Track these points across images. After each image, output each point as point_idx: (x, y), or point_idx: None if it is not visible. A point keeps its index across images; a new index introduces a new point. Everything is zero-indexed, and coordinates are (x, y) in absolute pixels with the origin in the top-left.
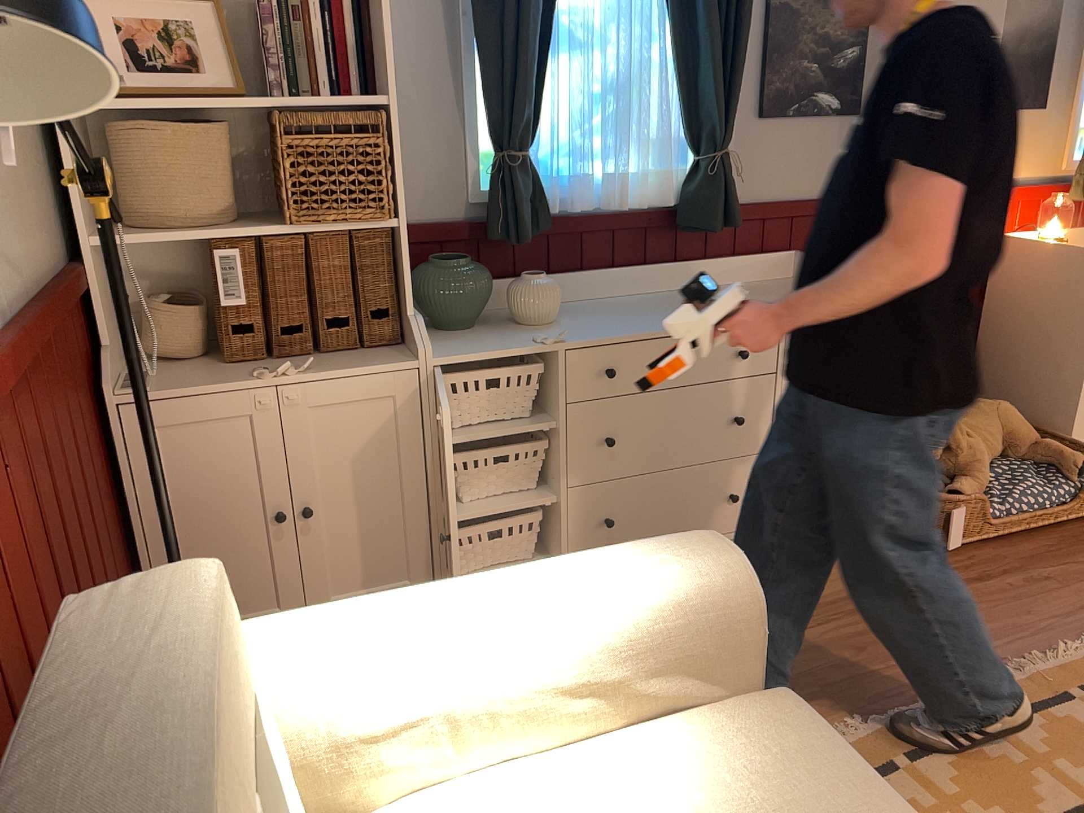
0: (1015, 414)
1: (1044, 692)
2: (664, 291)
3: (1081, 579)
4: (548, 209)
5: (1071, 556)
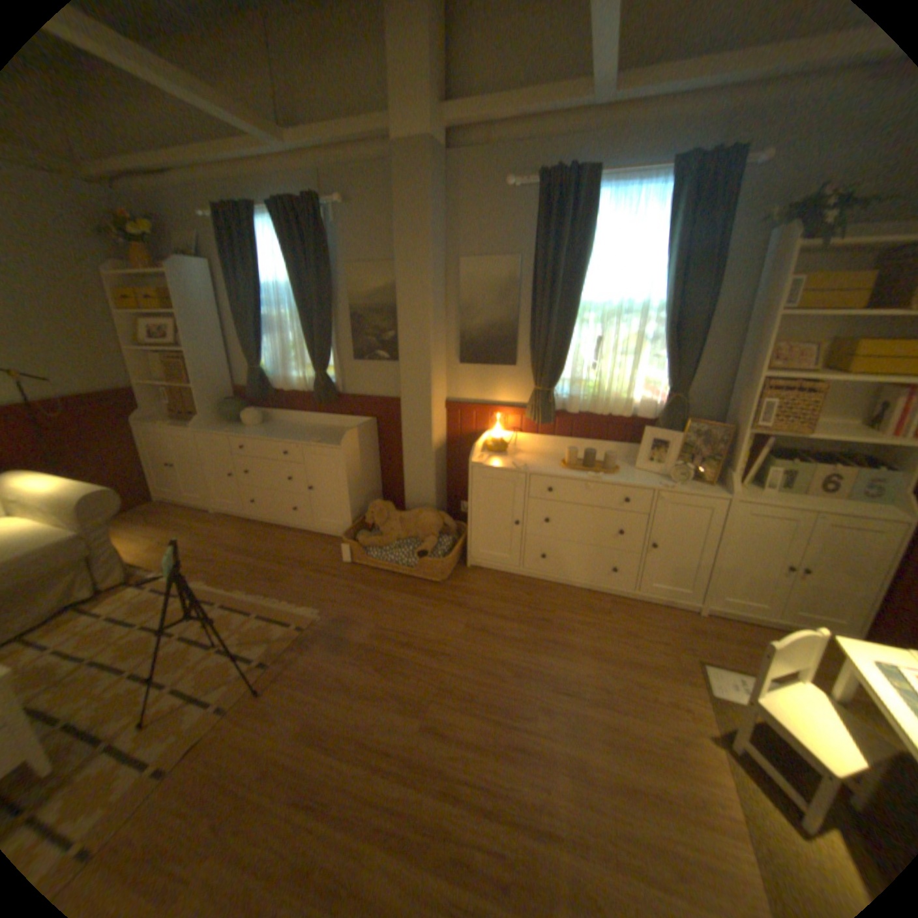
0: (426, 520)
1: (247, 610)
2: (318, 425)
3: (360, 596)
4: (270, 388)
5: (383, 589)
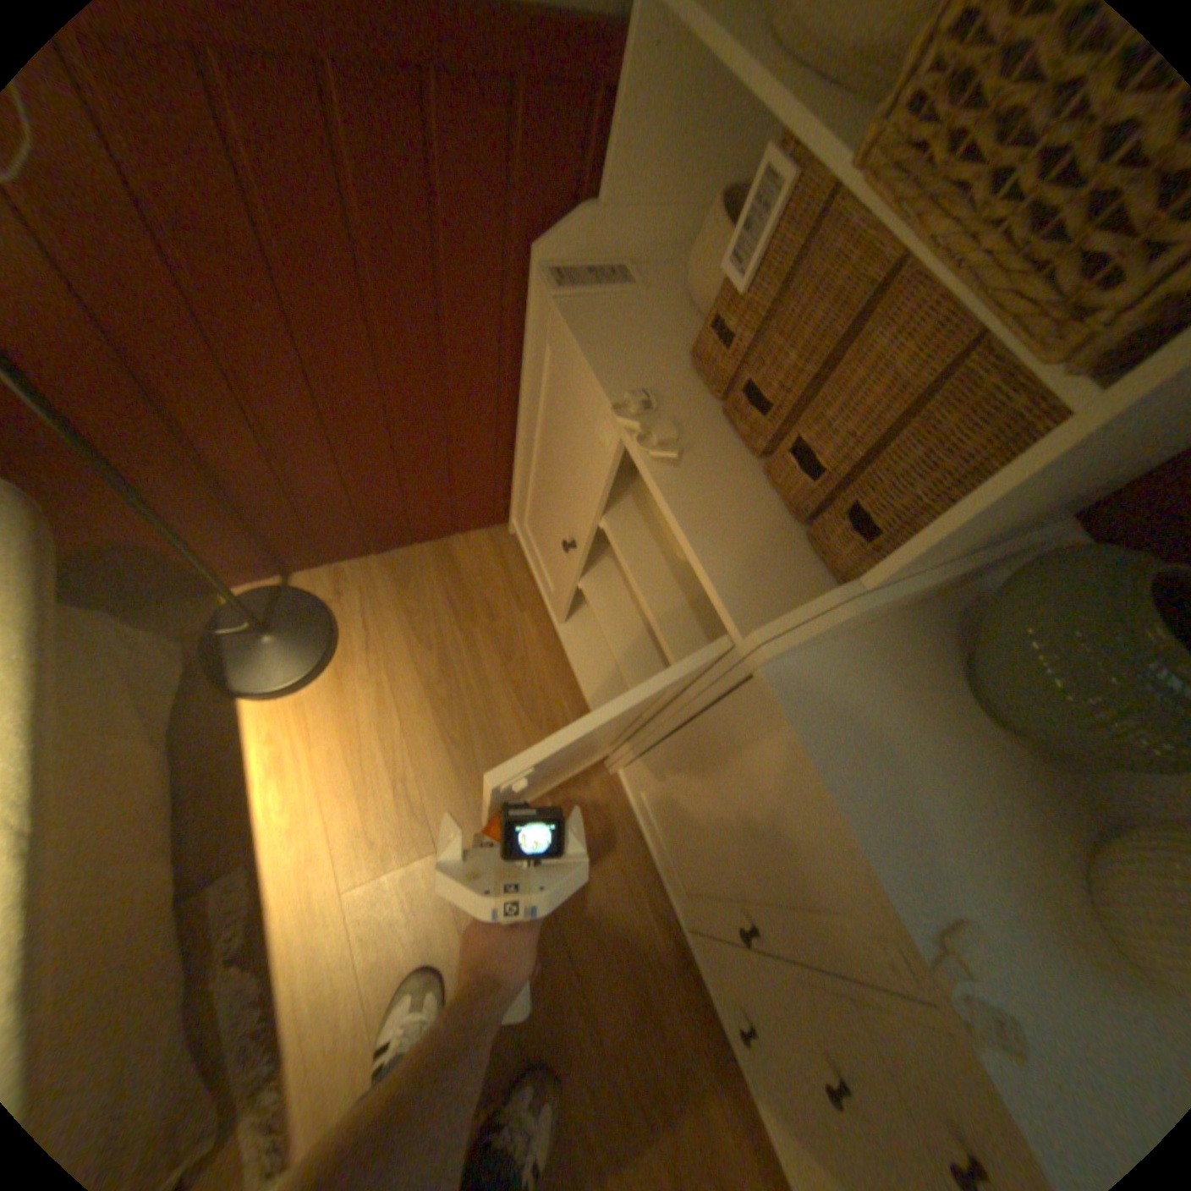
0: None
1: None
2: None
3: None
4: None
5: None
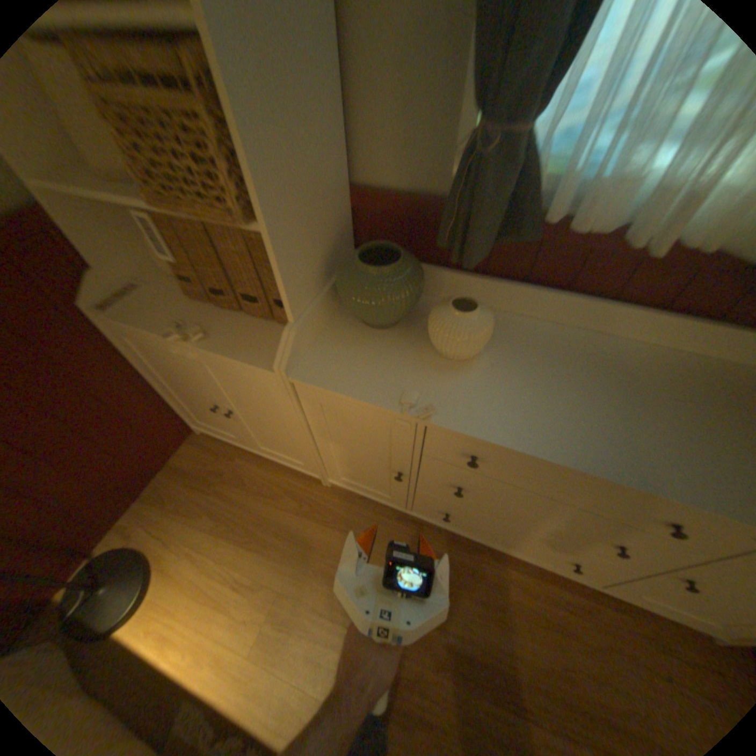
0: None
1: None
2: (671, 347)
3: None
4: (545, 213)
5: None
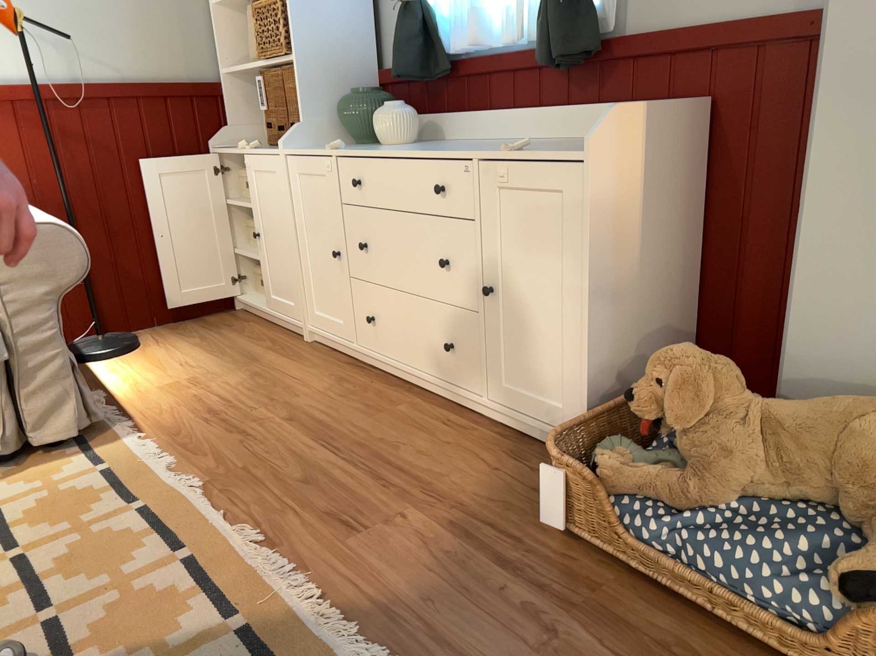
0: None
1: (239, 594)
2: (540, 139)
3: None
4: (444, 53)
5: None
